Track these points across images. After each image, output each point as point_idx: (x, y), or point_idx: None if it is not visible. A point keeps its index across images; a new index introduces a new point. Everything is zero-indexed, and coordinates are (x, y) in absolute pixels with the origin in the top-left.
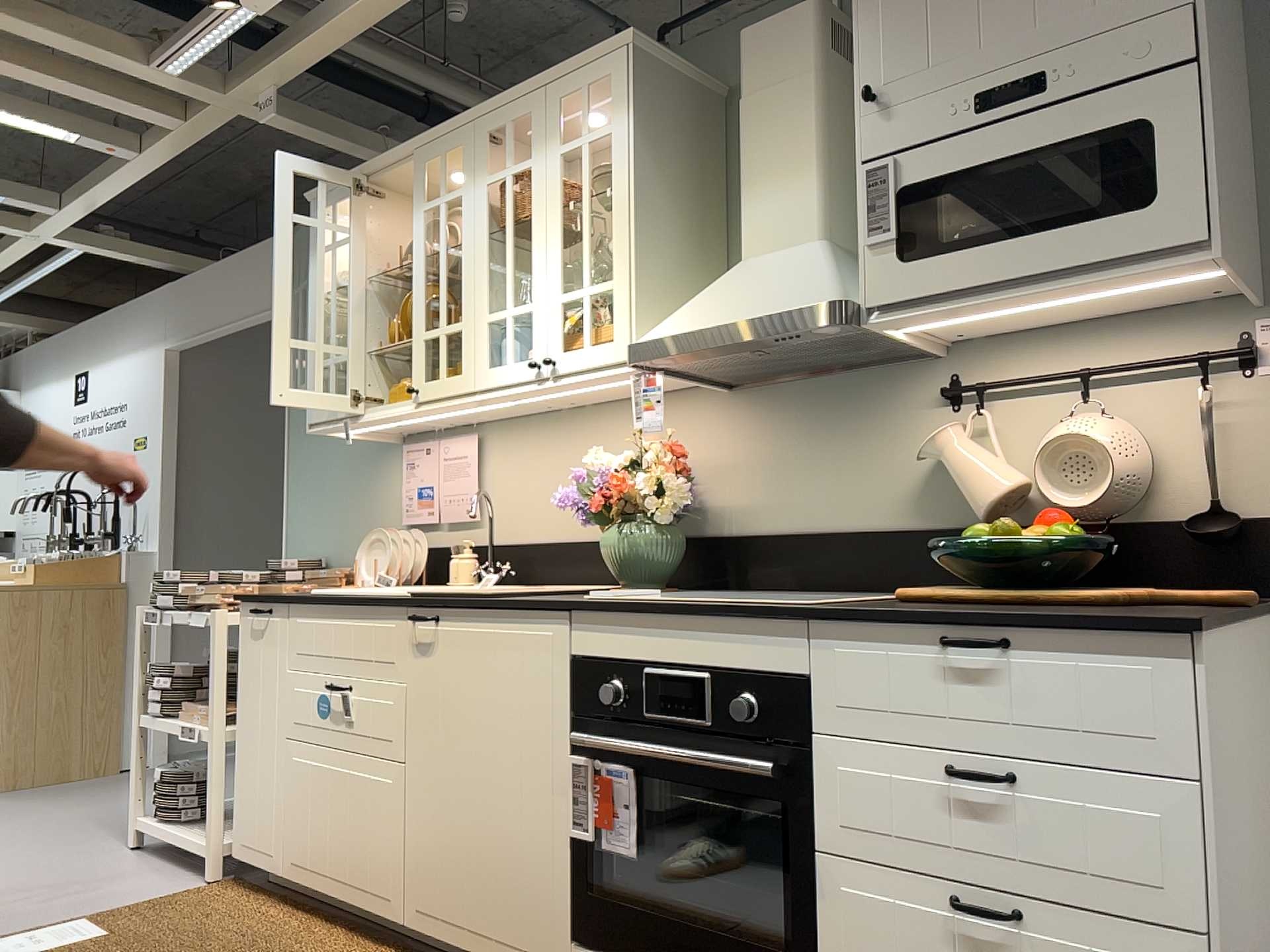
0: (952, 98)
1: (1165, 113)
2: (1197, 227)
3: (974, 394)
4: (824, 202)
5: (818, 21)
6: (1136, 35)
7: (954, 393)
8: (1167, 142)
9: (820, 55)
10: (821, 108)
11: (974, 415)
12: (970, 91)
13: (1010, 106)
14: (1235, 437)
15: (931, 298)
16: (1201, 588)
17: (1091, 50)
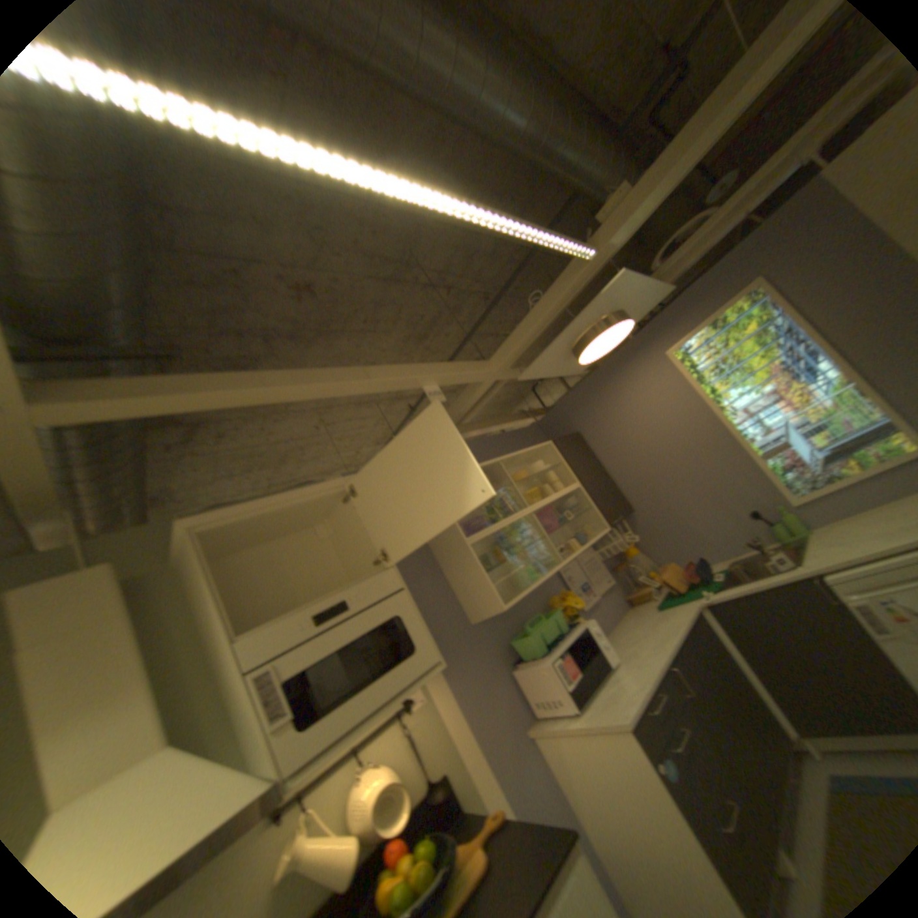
0: (302, 619)
1: (405, 611)
2: (436, 656)
3: (291, 803)
4: (162, 714)
5: (120, 577)
6: (380, 579)
7: (281, 811)
8: (411, 623)
9: (128, 601)
10: (140, 640)
11: (296, 818)
12: (312, 614)
13: (336, 618)
14: (420, 745)
15: (326, 747)
16: (442, 832)
17: (365, 587)
